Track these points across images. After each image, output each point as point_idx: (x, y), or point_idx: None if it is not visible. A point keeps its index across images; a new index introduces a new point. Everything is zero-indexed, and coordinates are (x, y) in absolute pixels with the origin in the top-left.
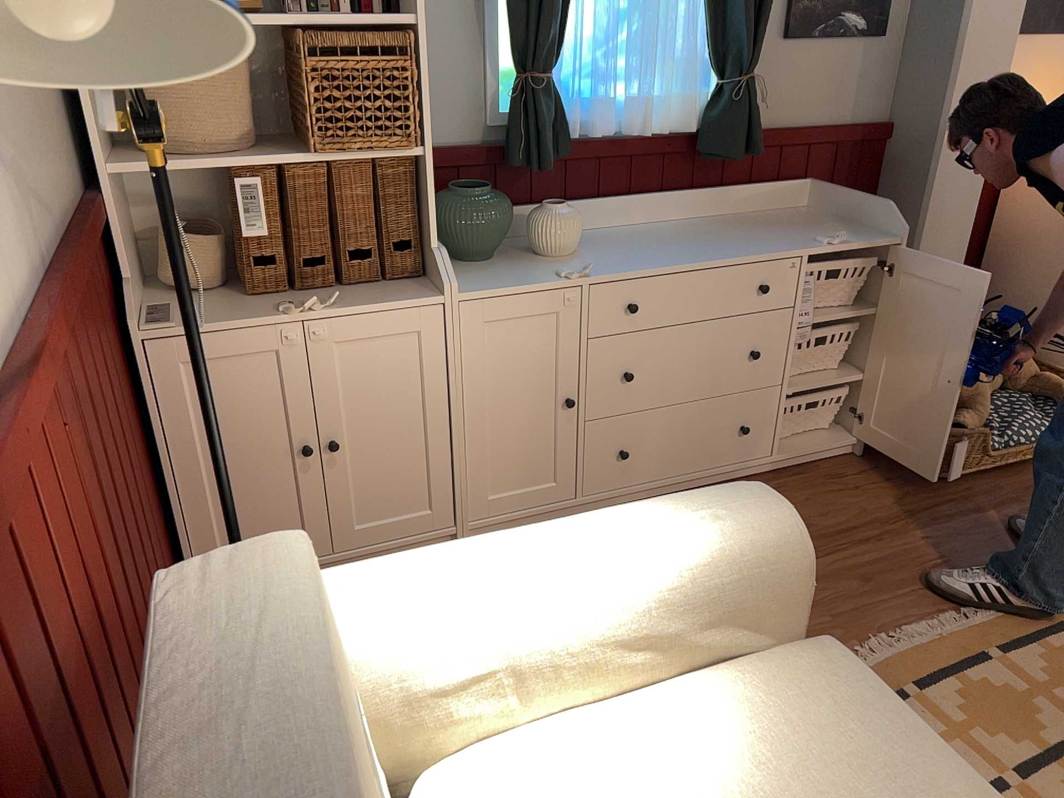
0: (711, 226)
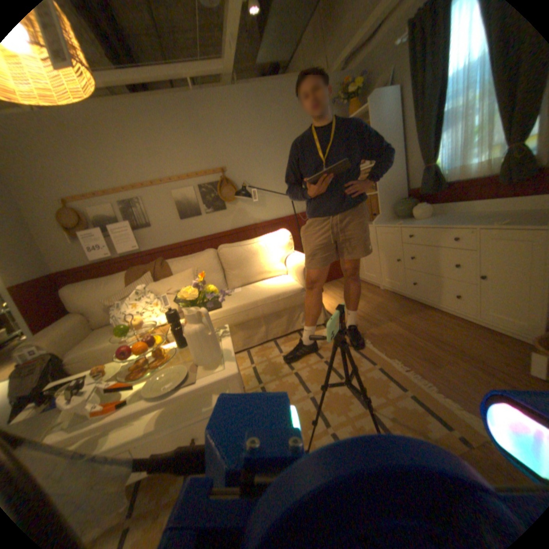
0: (498, 214)
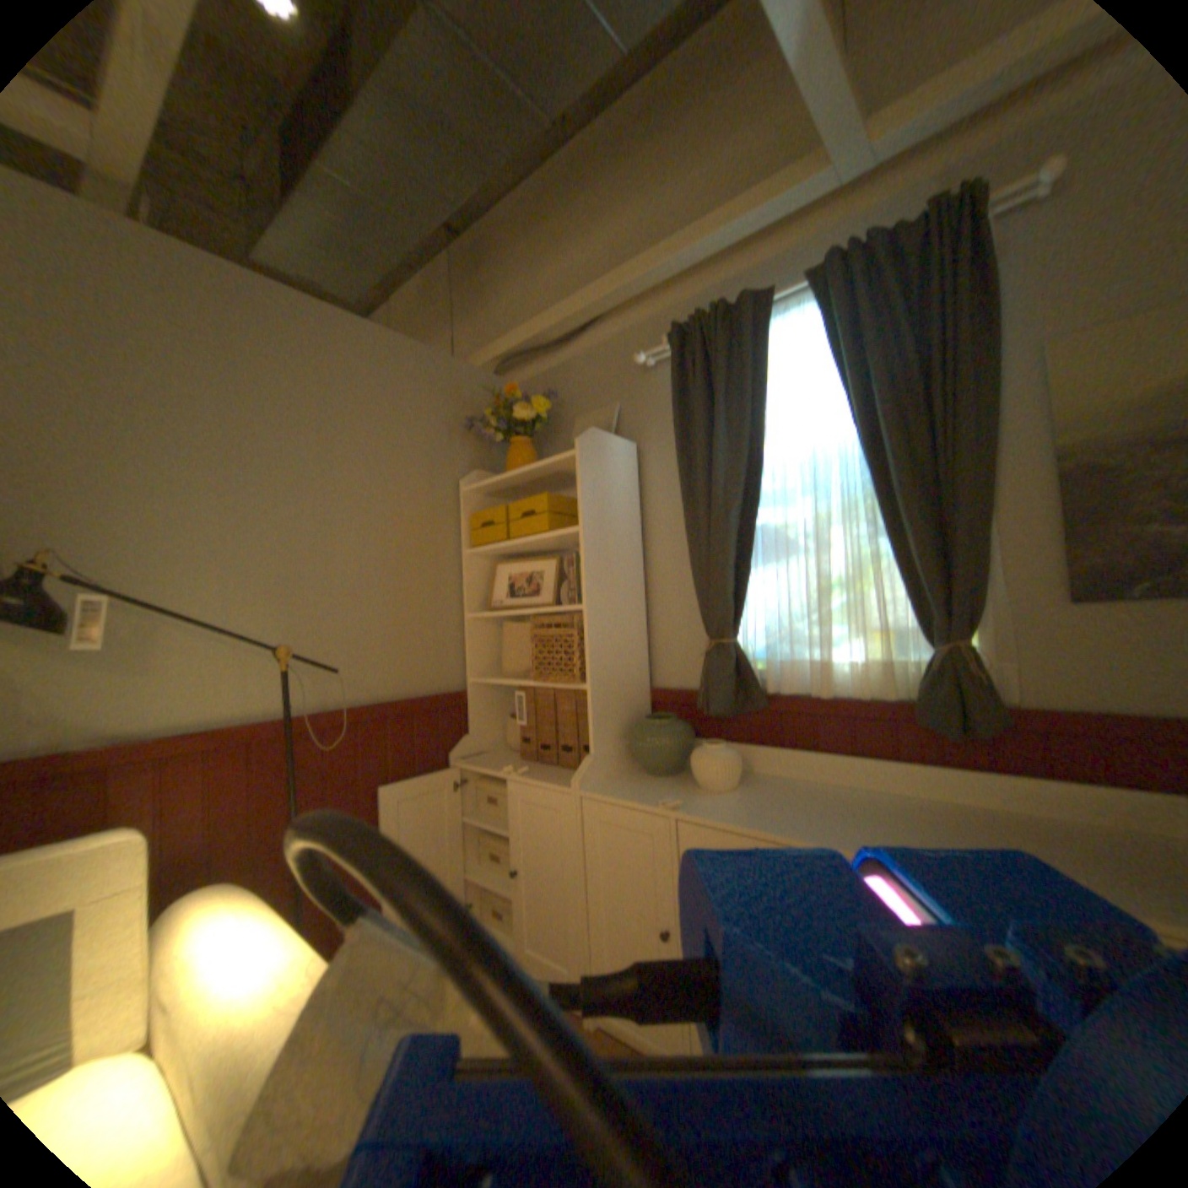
0: (936, 814)
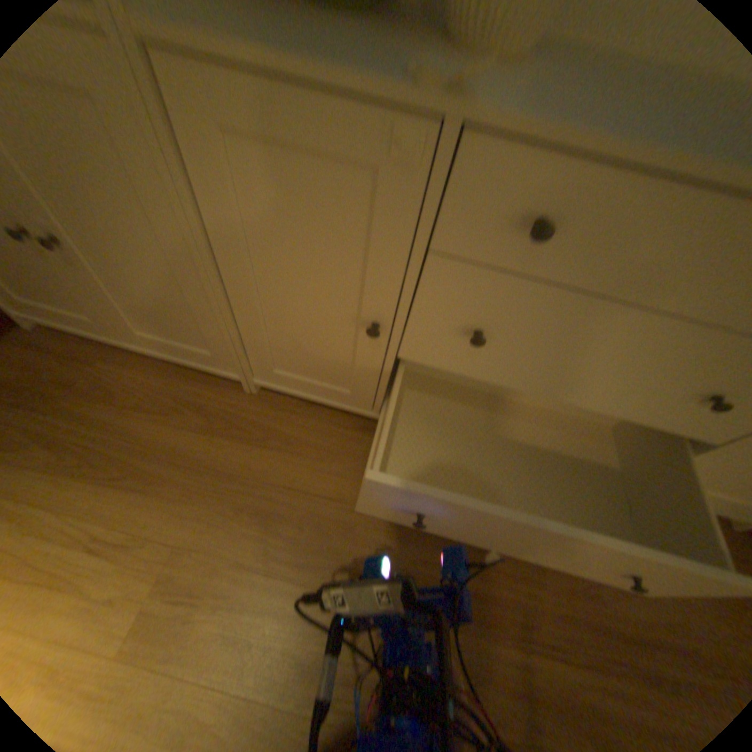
0: None
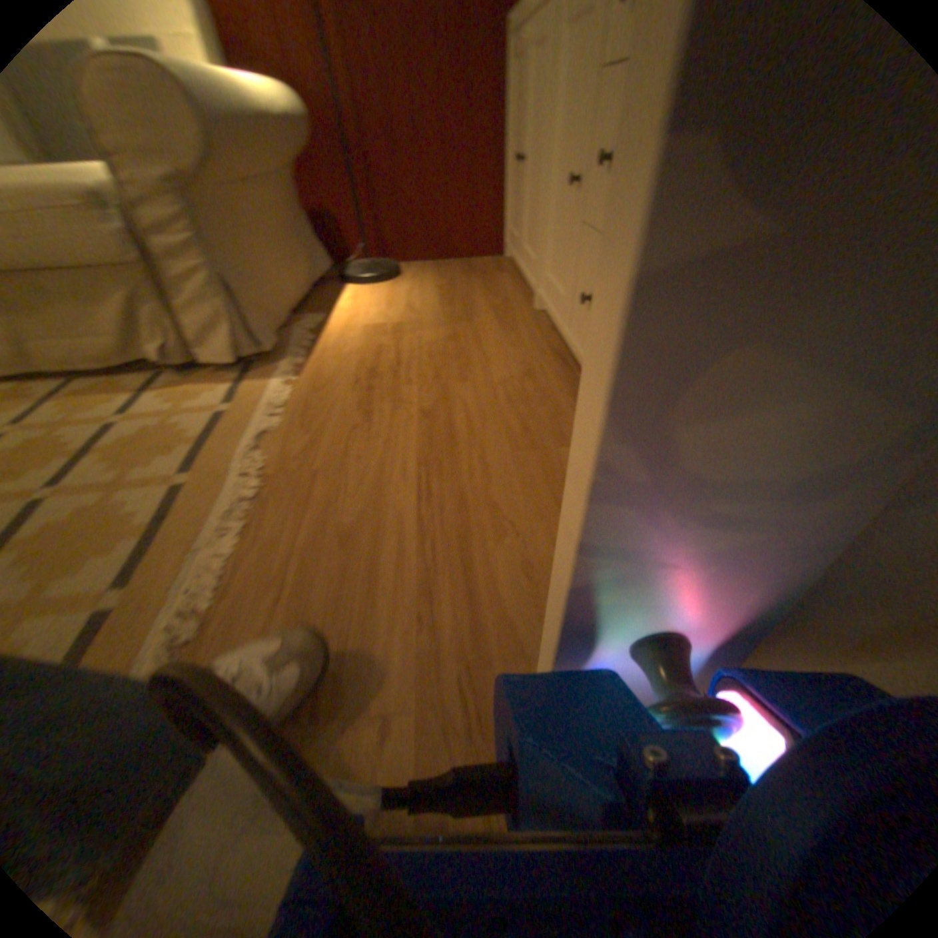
0: None
